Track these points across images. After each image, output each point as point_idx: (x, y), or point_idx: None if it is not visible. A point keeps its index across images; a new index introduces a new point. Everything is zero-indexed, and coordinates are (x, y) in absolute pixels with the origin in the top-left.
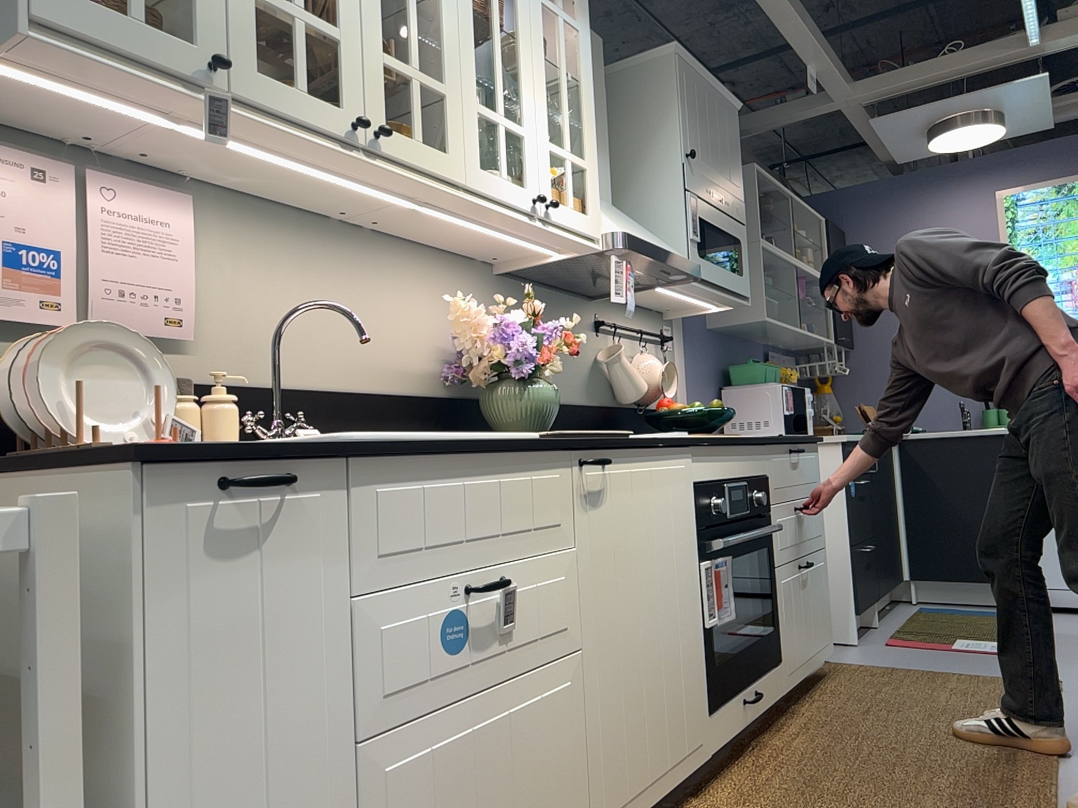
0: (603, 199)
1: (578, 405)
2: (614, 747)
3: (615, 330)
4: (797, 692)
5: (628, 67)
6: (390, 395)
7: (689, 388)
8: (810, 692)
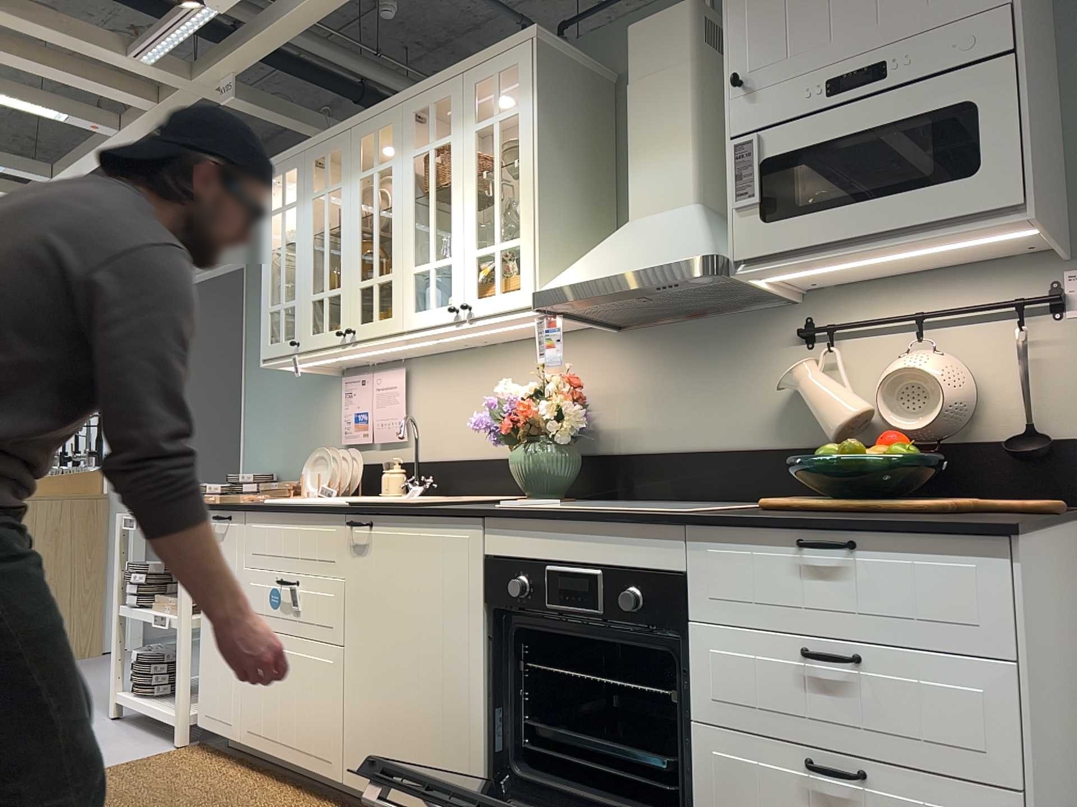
0: (664, 211)
1: (742, 450)
2: (363, 729)
3: (853, 330)
4: None
5: None
6: (507, 459)
7: None
8: None
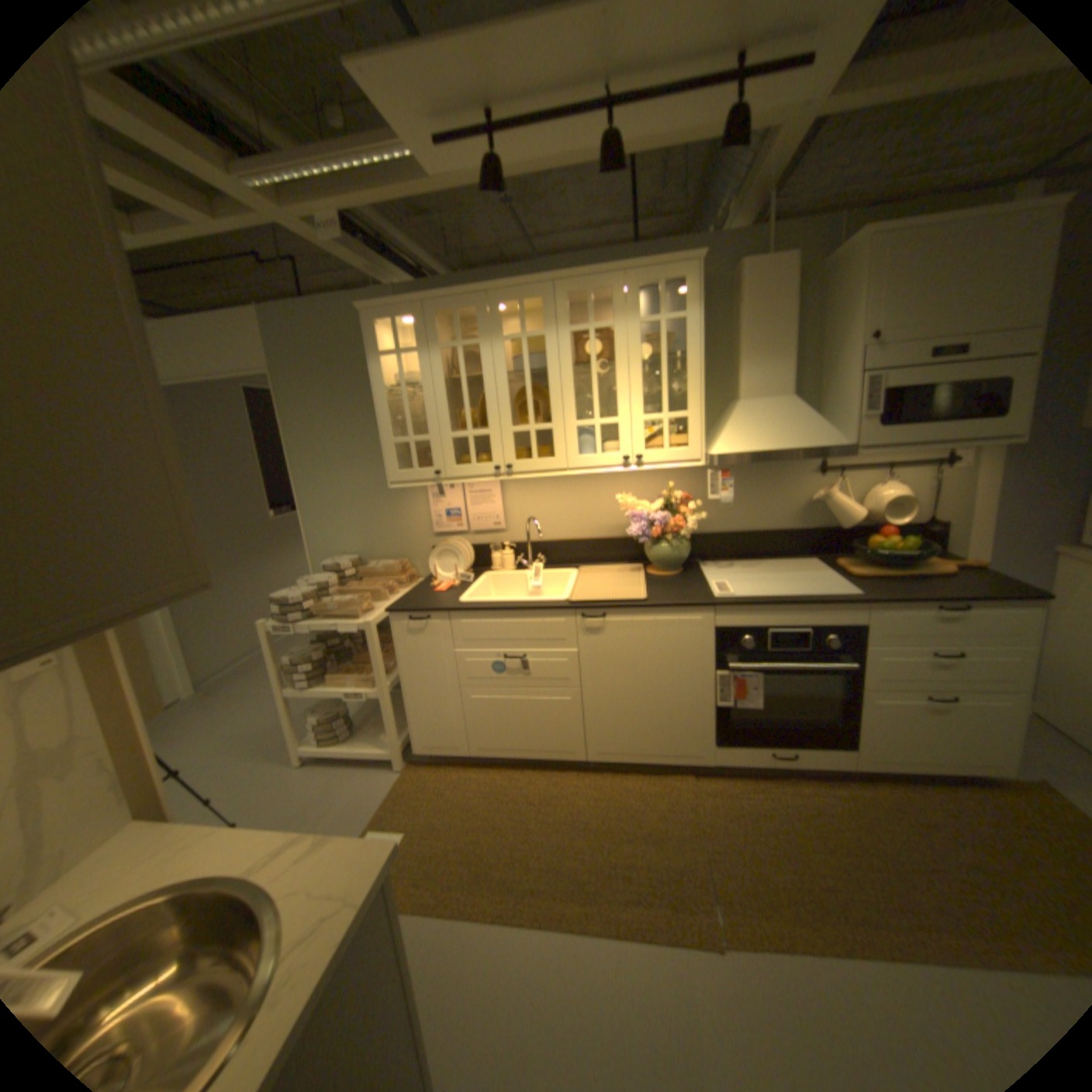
0: (773, 398)
1: (780, 531)
2: (607, 732)
3: (850, 468)
4: (922, 782)
5: (846, 249)
6: (604, 539)
7: (1000, 499)
8: (936, 788)
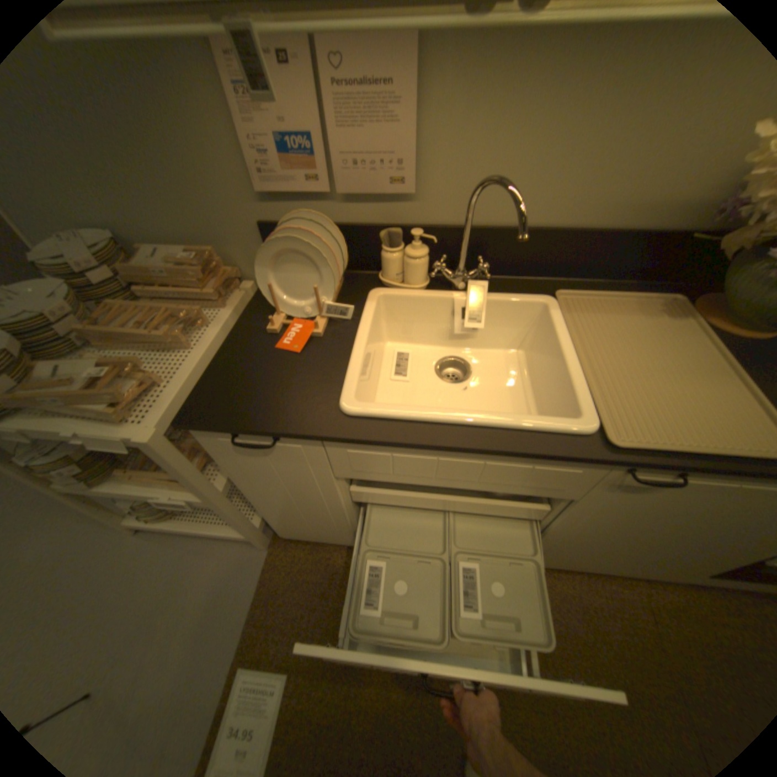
0: None
1: None
2: (562, 557)
3: None
4: None
5: None
6: (620, 231)
7: None
8: None
